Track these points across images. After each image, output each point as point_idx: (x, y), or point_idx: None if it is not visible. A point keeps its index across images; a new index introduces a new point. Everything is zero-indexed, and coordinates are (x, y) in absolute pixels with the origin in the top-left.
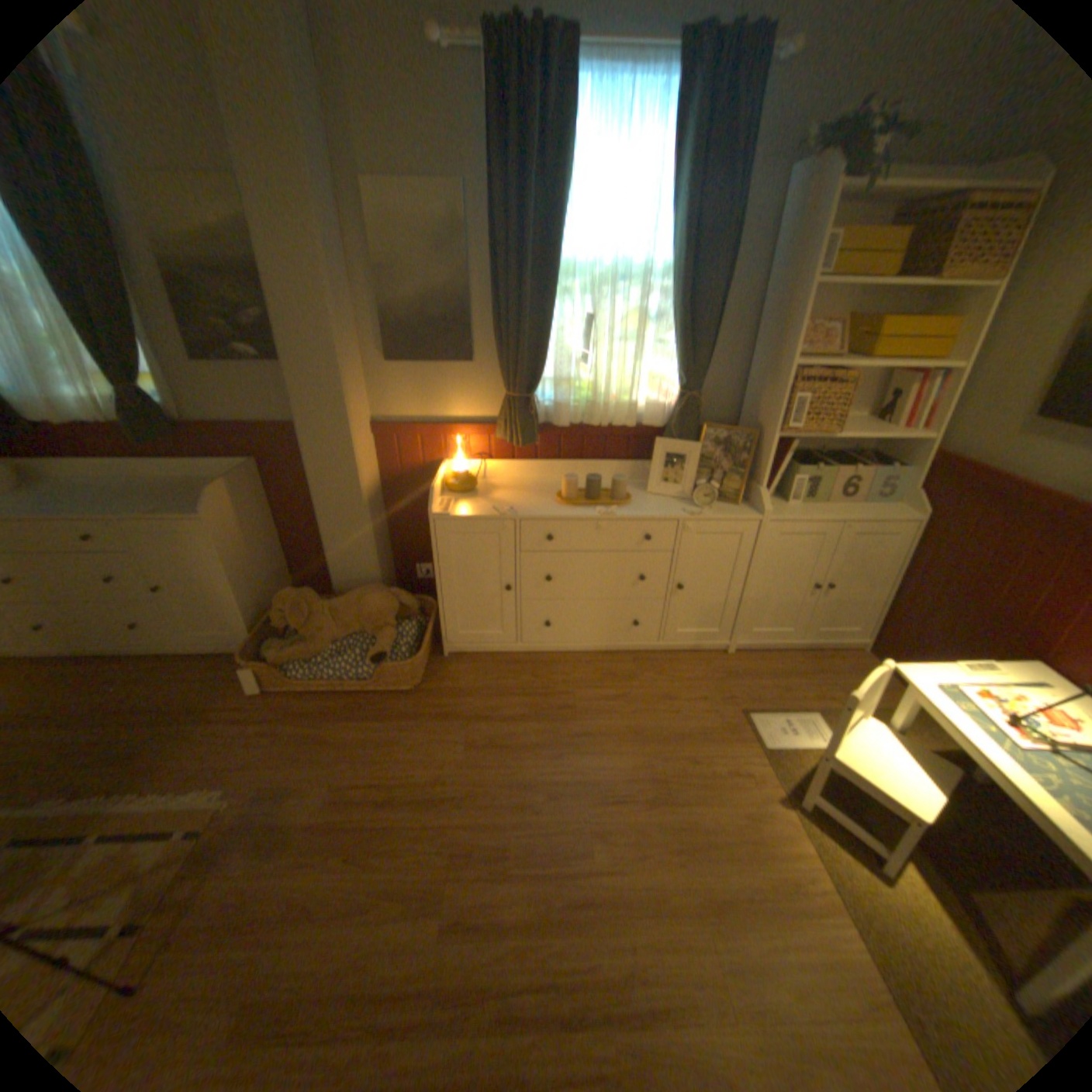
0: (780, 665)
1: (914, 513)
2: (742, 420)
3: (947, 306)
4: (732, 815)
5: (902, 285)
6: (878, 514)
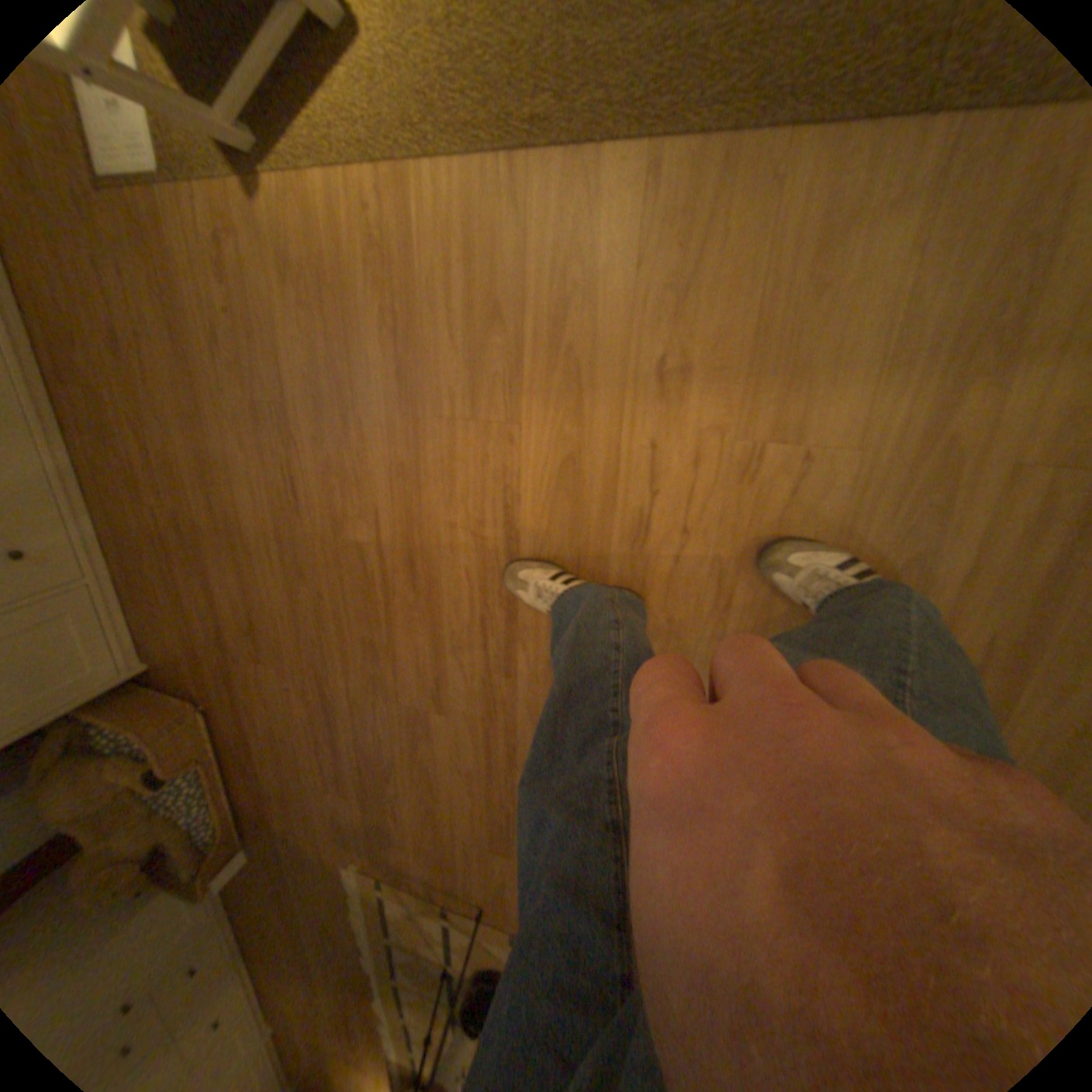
0: None
1: None
2: None
3: None
4: (273, 302)
5: None
6: None
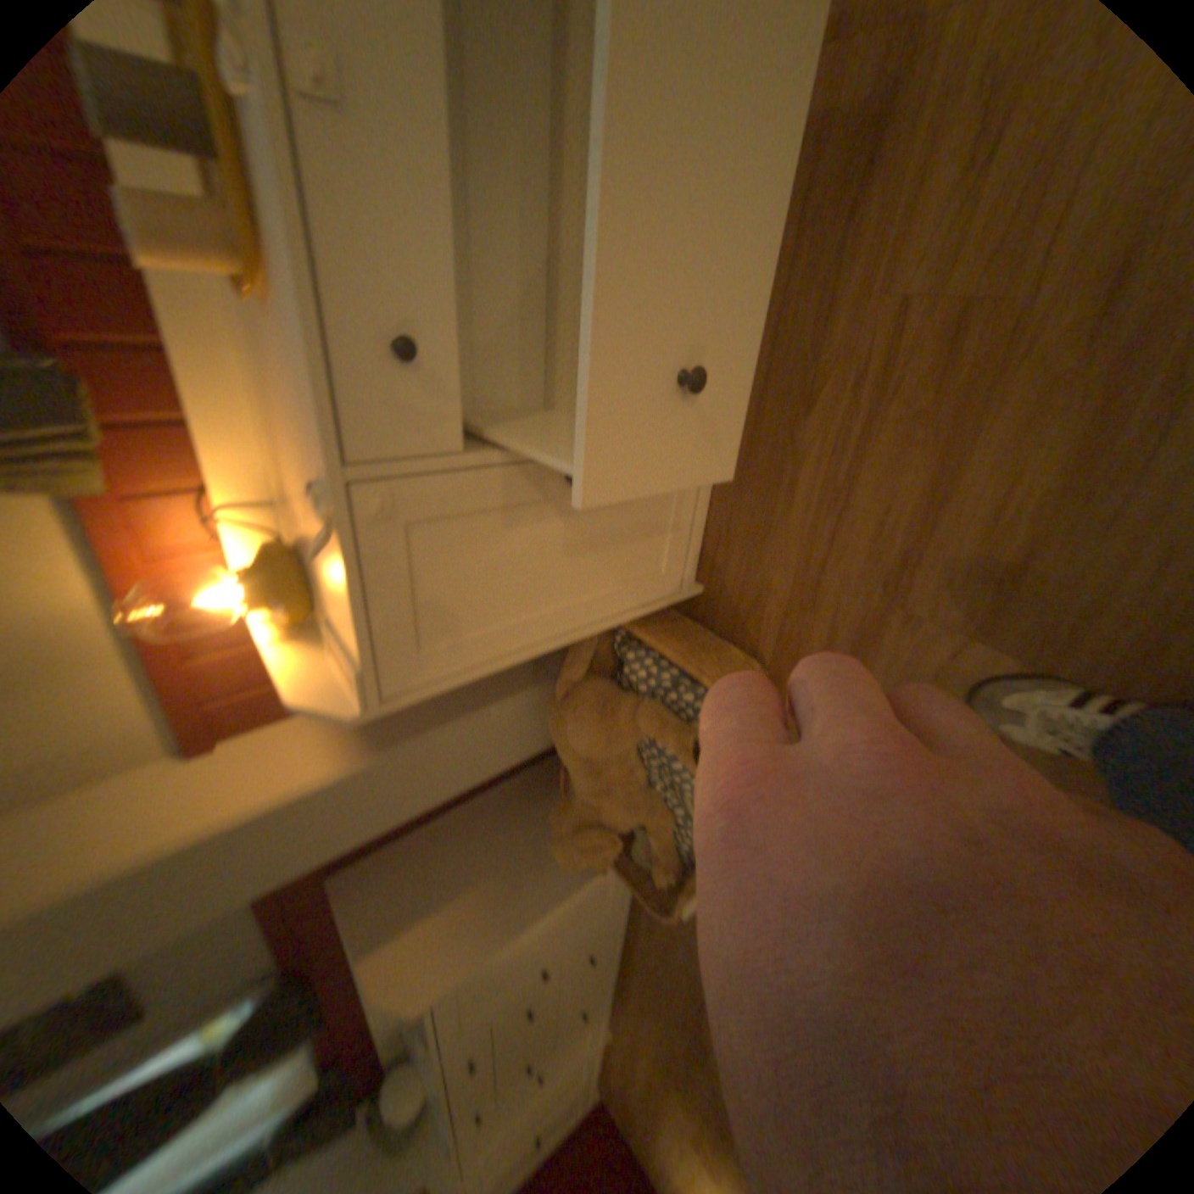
0: None
1: None
2: None
3: None
4: None
5: None
6: None
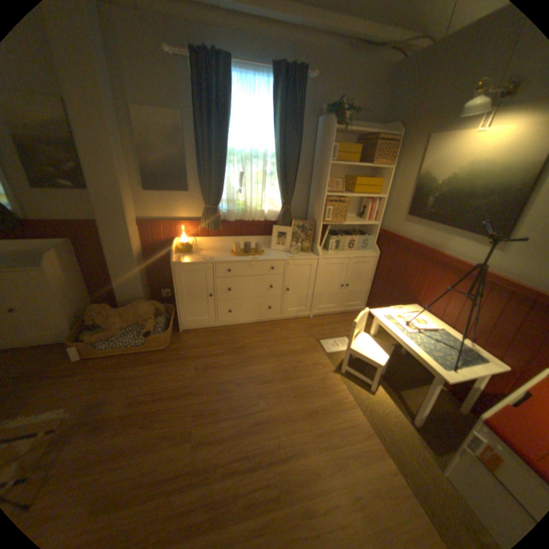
0: (330, 320)
1: (374, 253)
2: (308, 217)
3: (377, 174)
4: (314, 379)
5: (362, 165)
6: (361, 254)
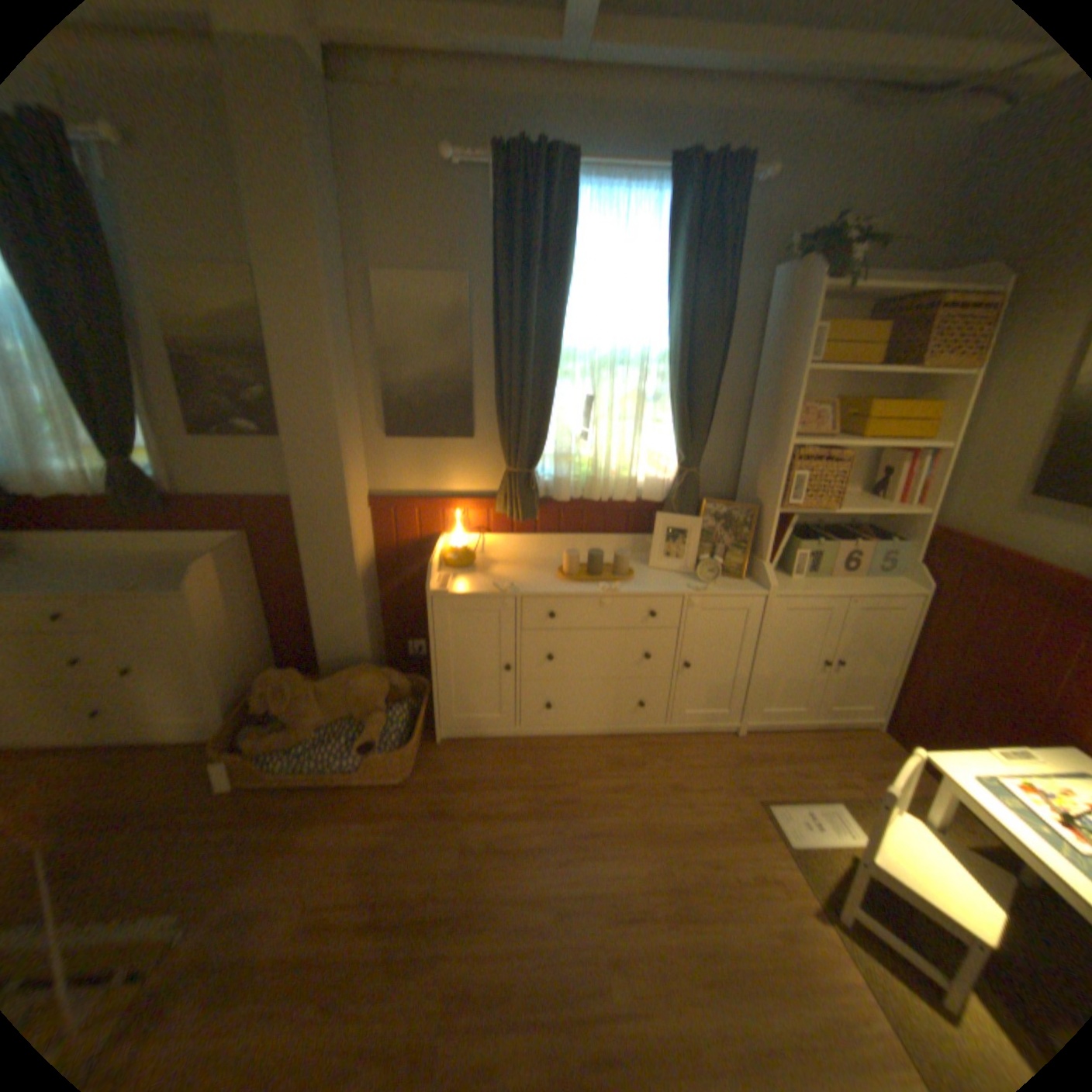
0: (795, 749)
1: (918, 587)
2: (740, 495)
3: (928, 391)
4: (765, 935)
5: (884, 372)
6: (883, 589)
